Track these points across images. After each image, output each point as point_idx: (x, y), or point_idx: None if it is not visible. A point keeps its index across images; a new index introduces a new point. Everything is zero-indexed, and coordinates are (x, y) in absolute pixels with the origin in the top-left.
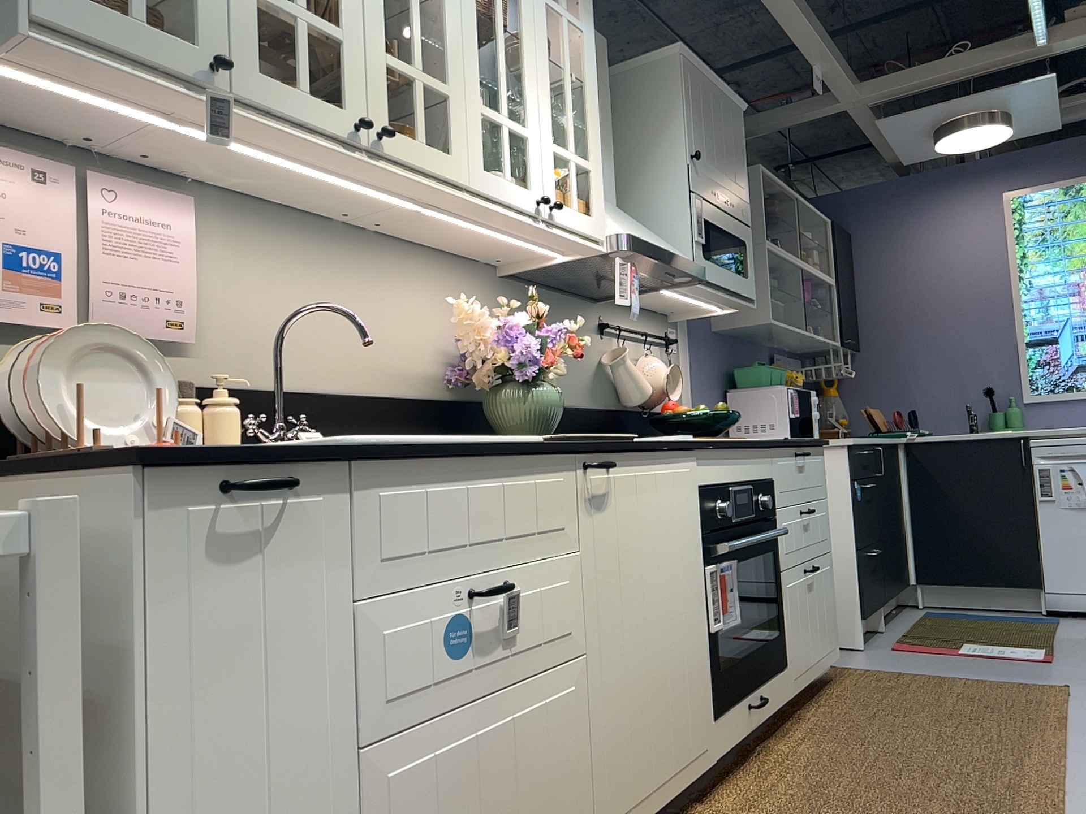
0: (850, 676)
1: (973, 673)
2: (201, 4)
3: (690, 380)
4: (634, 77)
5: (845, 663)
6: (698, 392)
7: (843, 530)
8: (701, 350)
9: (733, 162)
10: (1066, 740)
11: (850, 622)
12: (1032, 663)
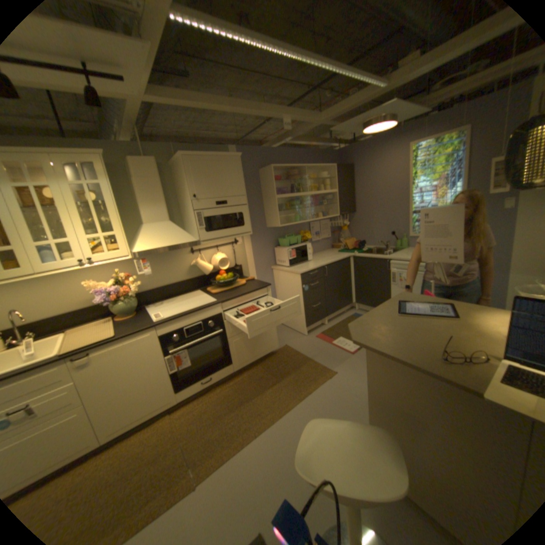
0: (282, 354)
1: (320, 358)
2: None
3: (250, 251)
4: (176, 163)
5: (291, 345)
6: (255, 254)
7: (300, 301)
8: (257, 238)
9: (228, 185)
10: (294, 408)
11: (303, 328)
12: (346, 355)
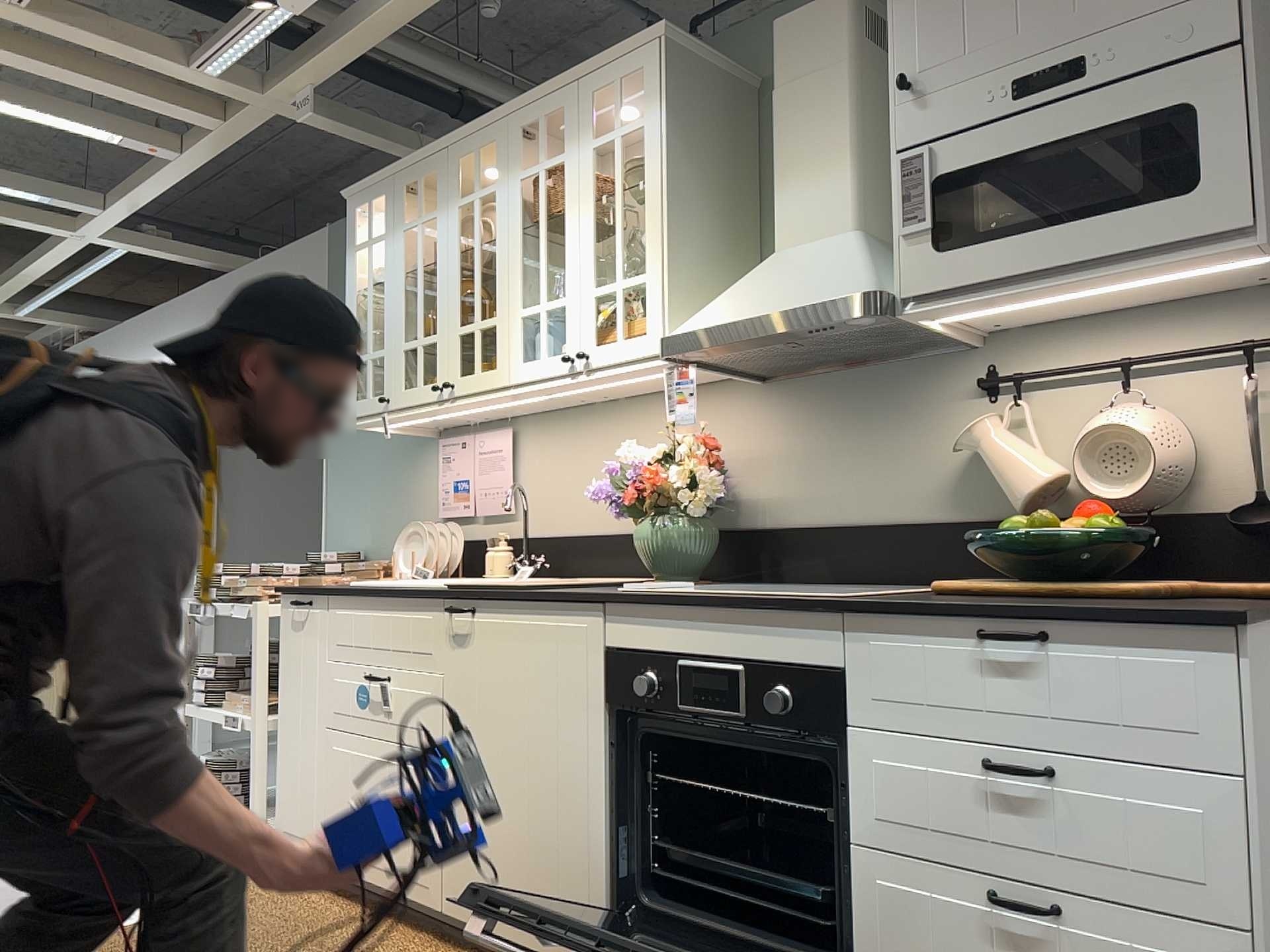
0: None
1: None
2: (385, 373)
3: None
4: None
5: None
6: None
7: None
8: None
9: None
10: None
11: None
12: None
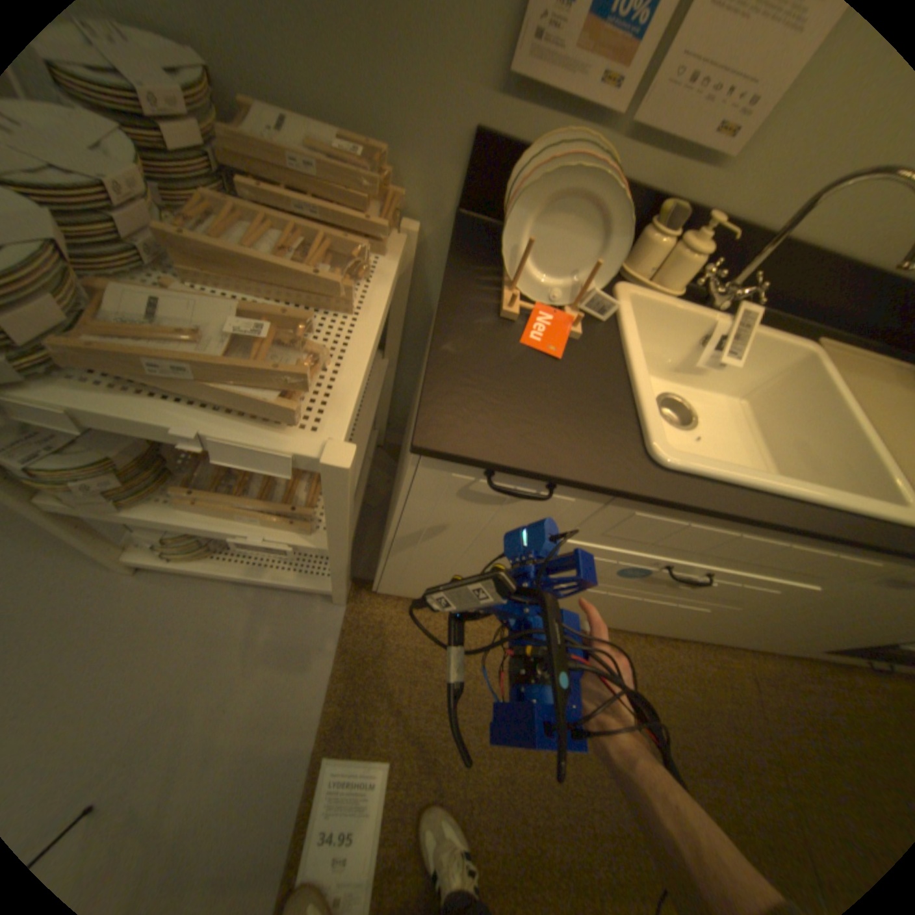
0: None
1: None
2: None
3: None
4: None
5: None
6: None
7: None
8: None
9: None
10: None
11: None
12: None
